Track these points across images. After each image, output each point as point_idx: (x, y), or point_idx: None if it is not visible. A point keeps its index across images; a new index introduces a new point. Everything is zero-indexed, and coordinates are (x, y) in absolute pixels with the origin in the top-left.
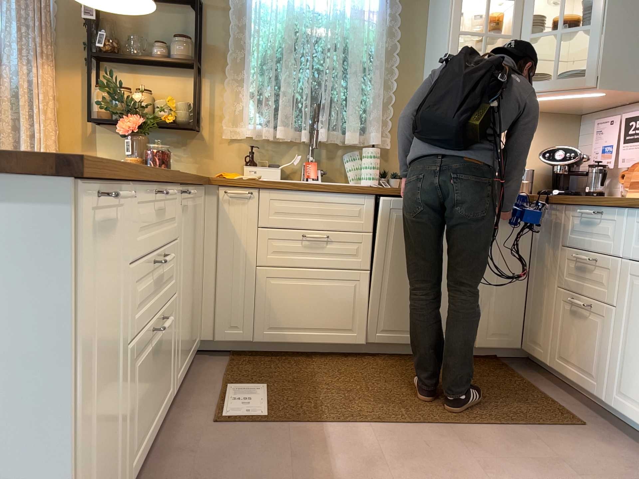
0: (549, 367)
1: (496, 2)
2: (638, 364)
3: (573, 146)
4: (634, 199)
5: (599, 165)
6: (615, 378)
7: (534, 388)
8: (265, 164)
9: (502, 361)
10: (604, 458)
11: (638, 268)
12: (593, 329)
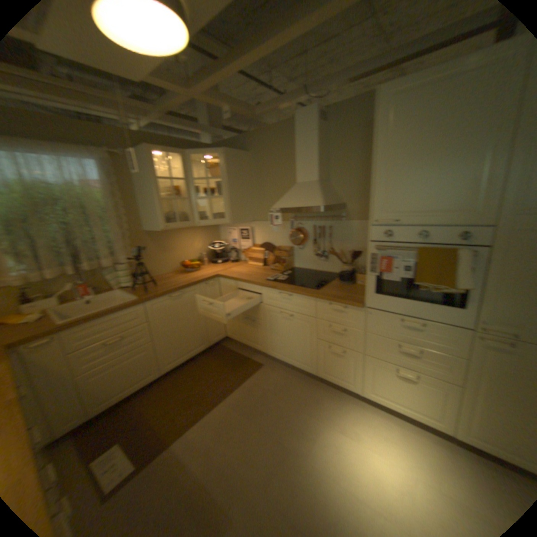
0: (242, 342)
1: (172, 175)
2: (277, 340)
3: (219, 236)
4: (262, 280)
5: (234, 248)
6: (269, 345)
7: (240, 354)
8: (42, 297)
9: (221, 344)
10: (276, 378)
11: (270, 307)
12: (257, 328)
